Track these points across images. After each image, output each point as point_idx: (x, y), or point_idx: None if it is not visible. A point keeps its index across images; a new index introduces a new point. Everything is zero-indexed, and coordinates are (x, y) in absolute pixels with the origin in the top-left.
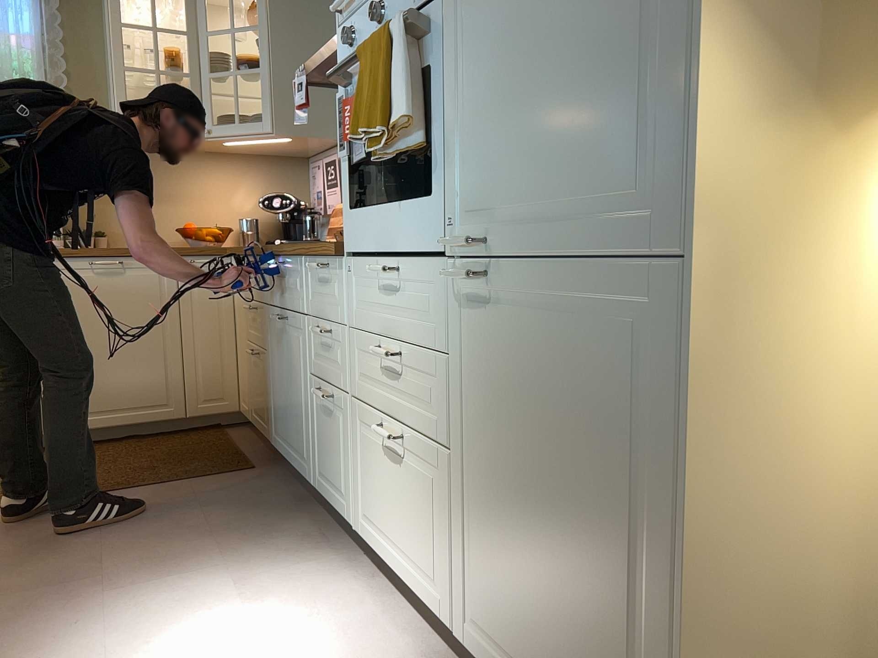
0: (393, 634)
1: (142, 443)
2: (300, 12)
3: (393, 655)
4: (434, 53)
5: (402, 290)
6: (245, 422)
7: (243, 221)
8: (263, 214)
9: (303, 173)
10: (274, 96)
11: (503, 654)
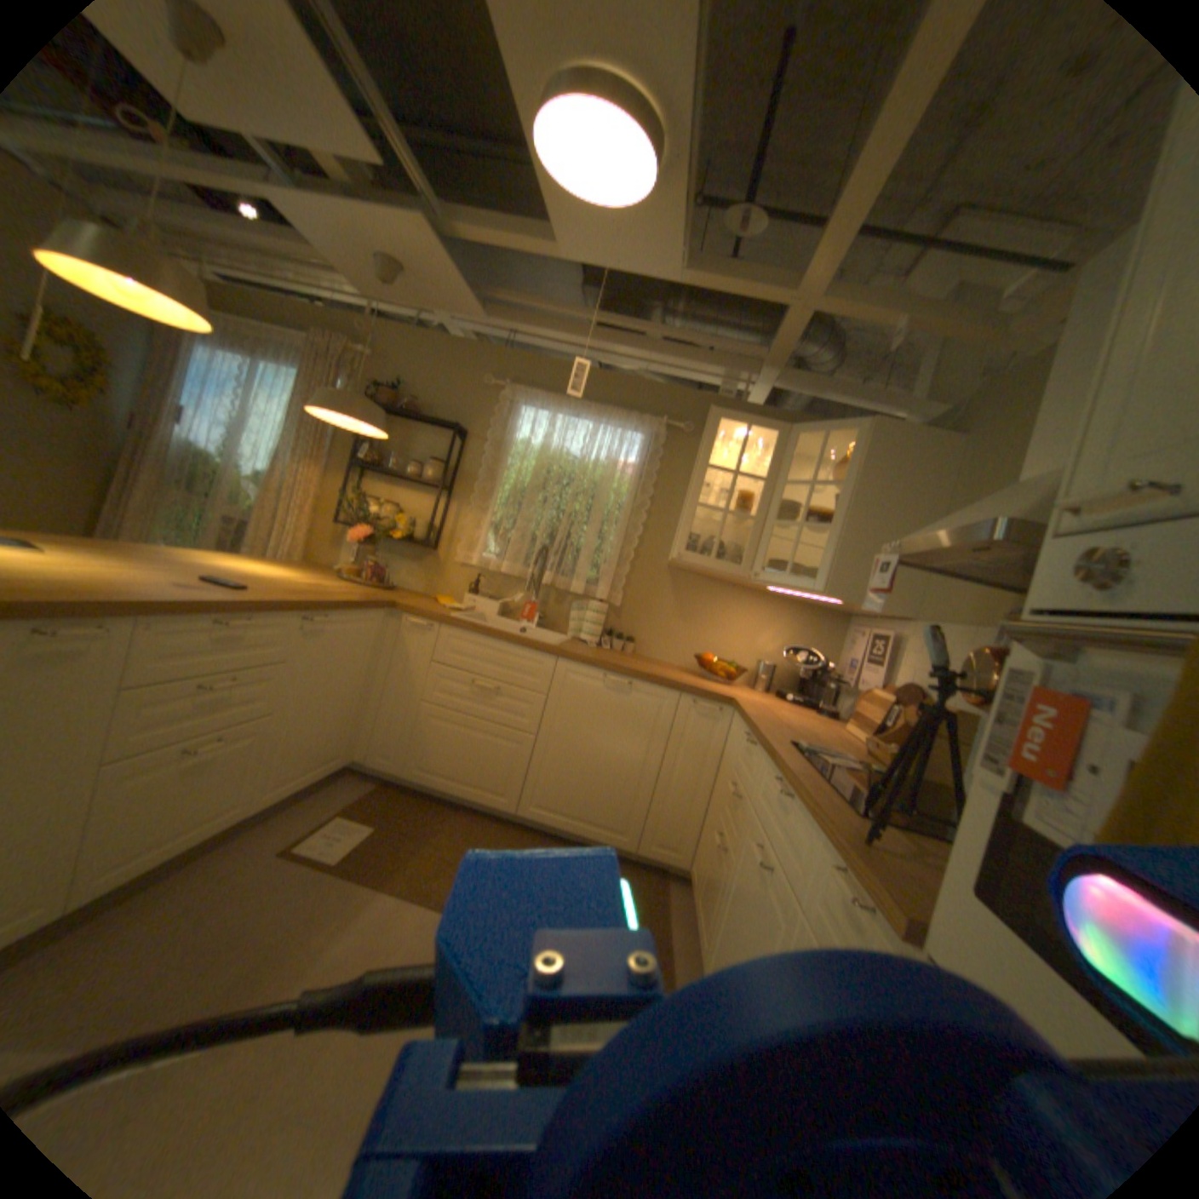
0: None
1: None
2: (898, 474)
3: None
4: None
5: None
6: (692, 883)
7: (761, 664)
8: (783, 663)
9: (841, 632)
10: (836, 558)
11: None
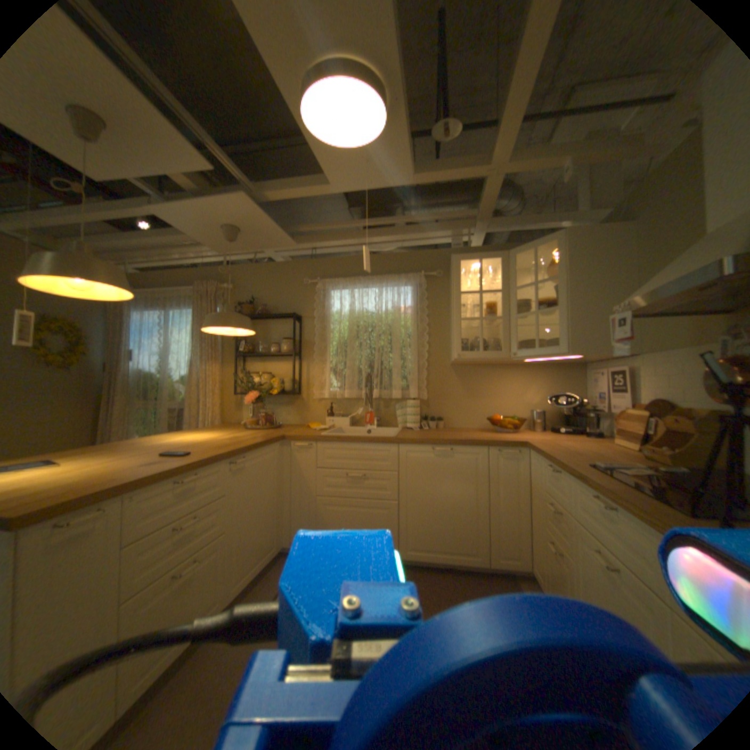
0: None
1: (458, 583)
2: (595, 260)
3: None
4: None
5: None
6: (535, 579)
7: (533, 412)
8: (548, 407)
9: (581, 376)
10: (569, 327)
11: None
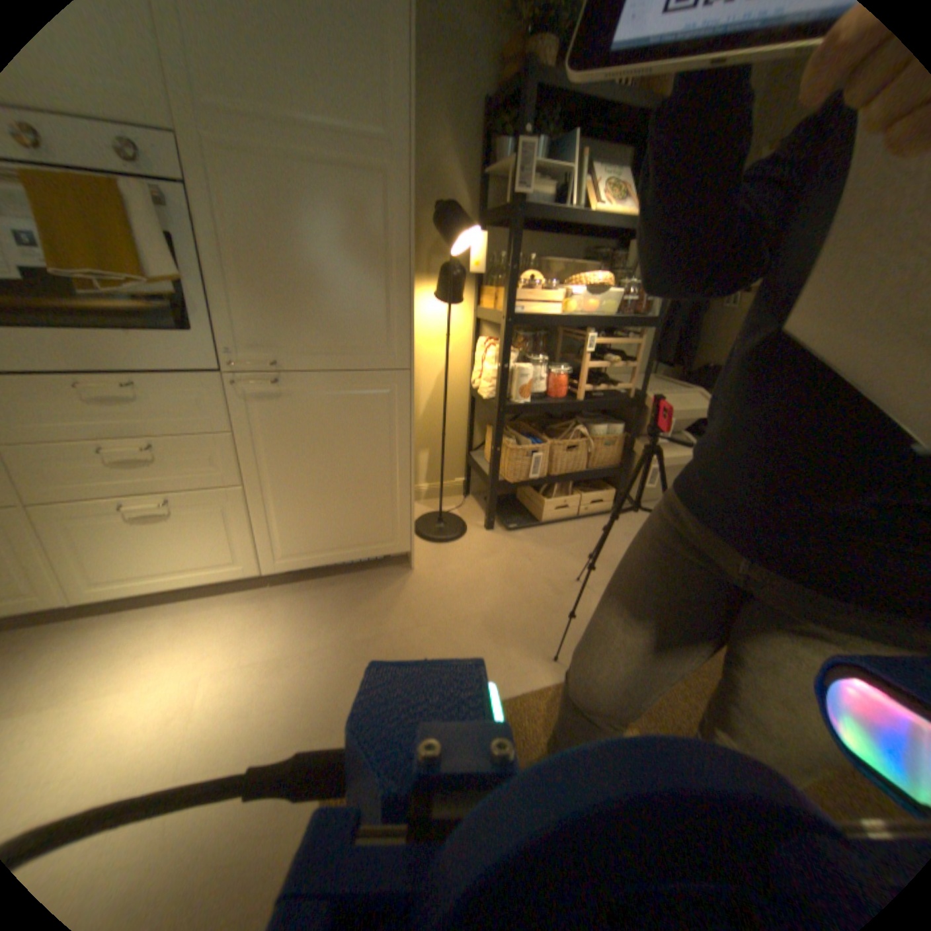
0: (190, 616)
1: None
2: None
3: (210, 619)
4: (173, 227)
5: (131, 398)
6: None
7: None
8: None
9: None
10: None
11: (303, 553)
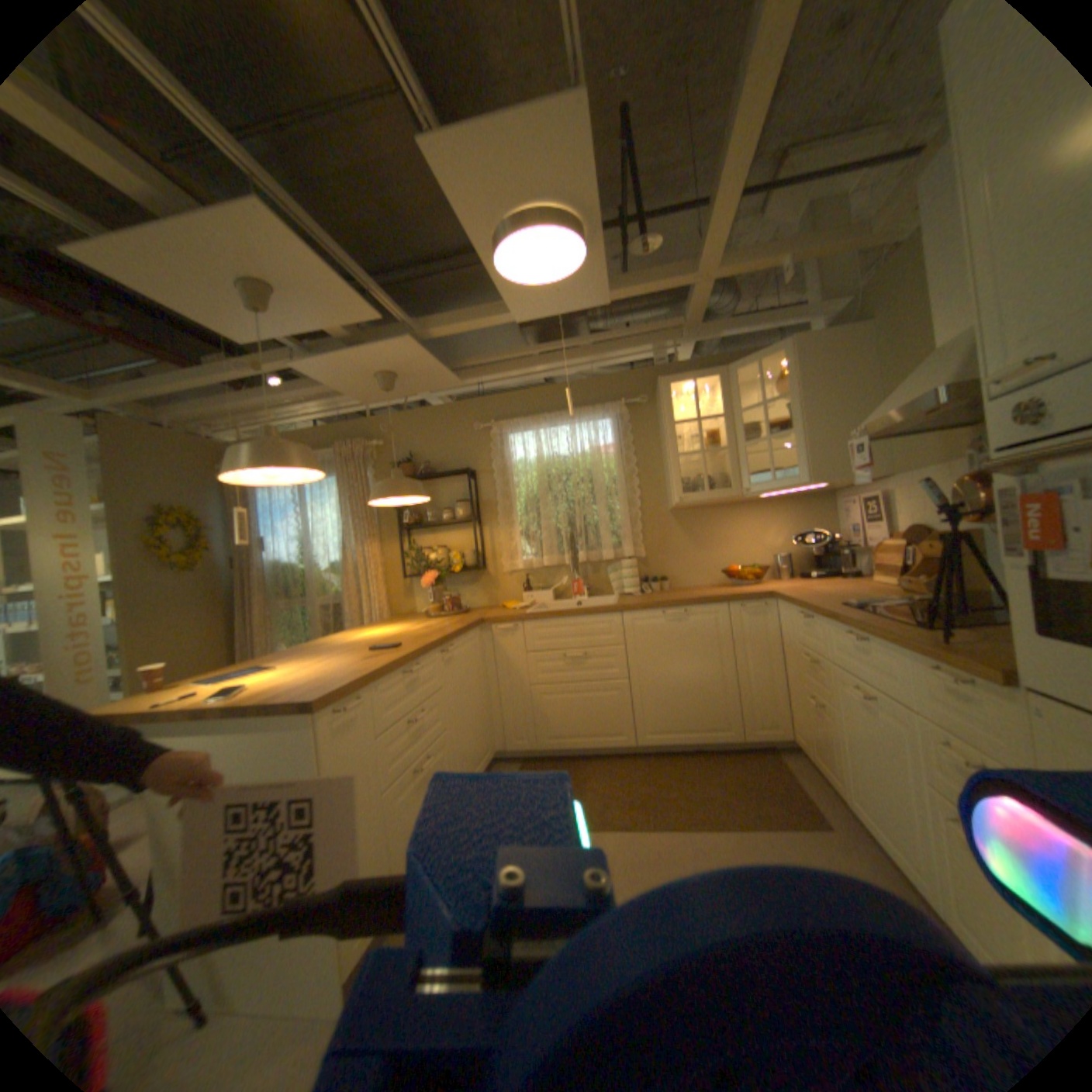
0: None
1: (709, 763)
2: (829, 370)
3: None
4: None
5: None
6: (797, 749)
7: (775, 556)
8: (793, 548)
9: (830, 506)
10: (807, 451)
11: None
